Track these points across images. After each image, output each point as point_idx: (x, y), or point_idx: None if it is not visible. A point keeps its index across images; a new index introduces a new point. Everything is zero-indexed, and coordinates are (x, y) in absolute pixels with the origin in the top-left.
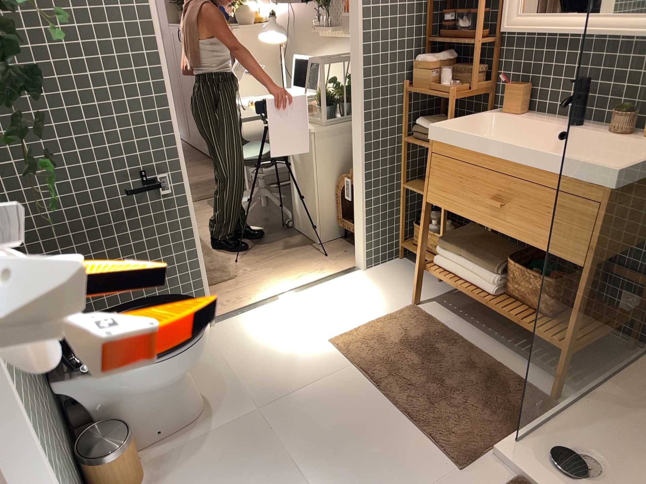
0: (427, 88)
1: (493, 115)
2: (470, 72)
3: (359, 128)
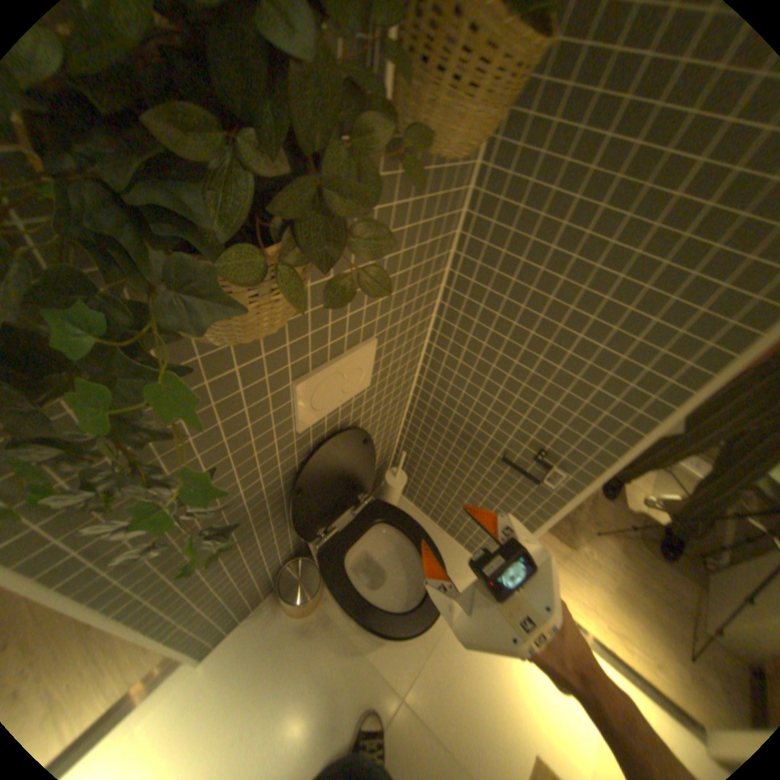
0: None
1: None
2: None
3: None
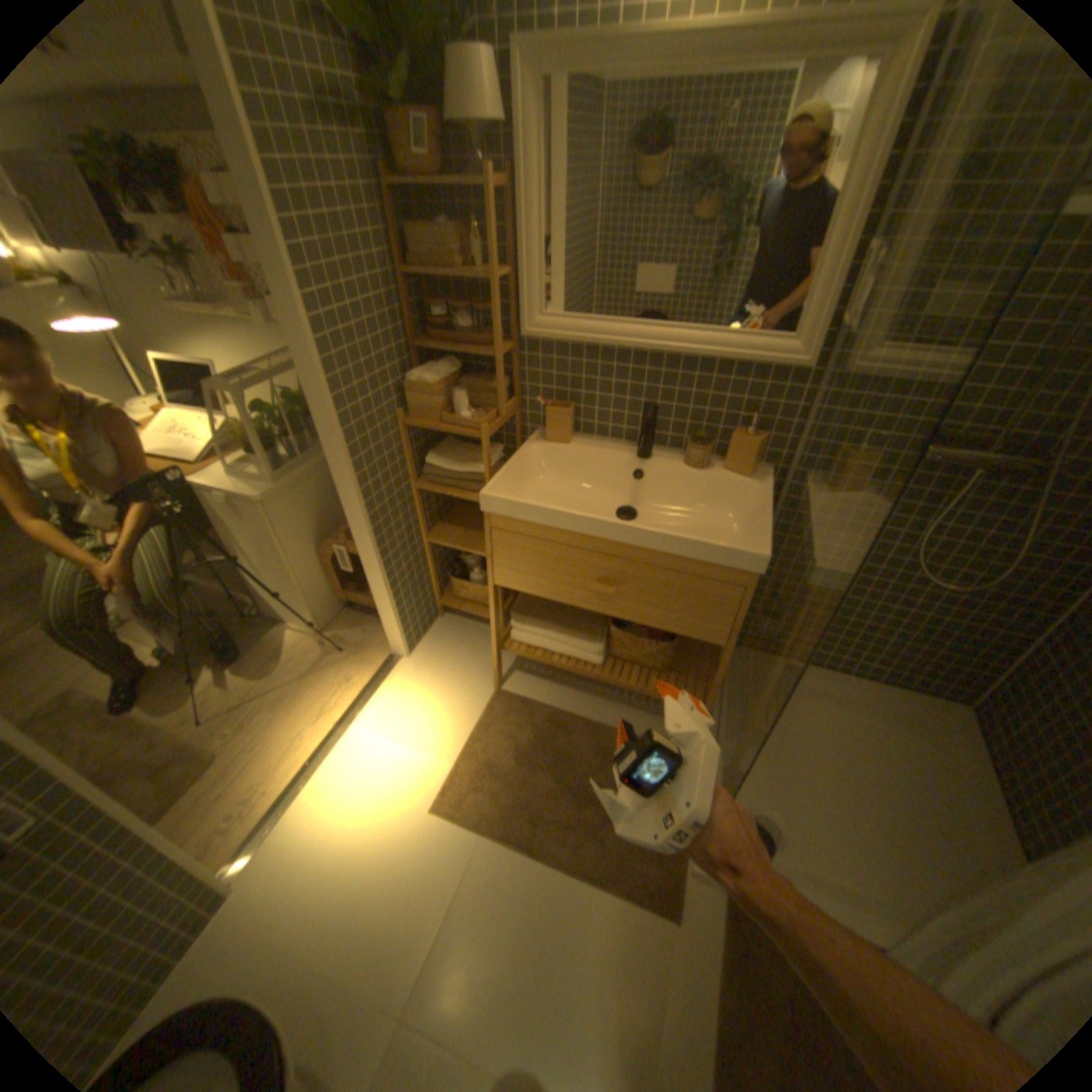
0: (435, 419)
1: (539, 449)
2: (483, 384)
3: (354, 499)
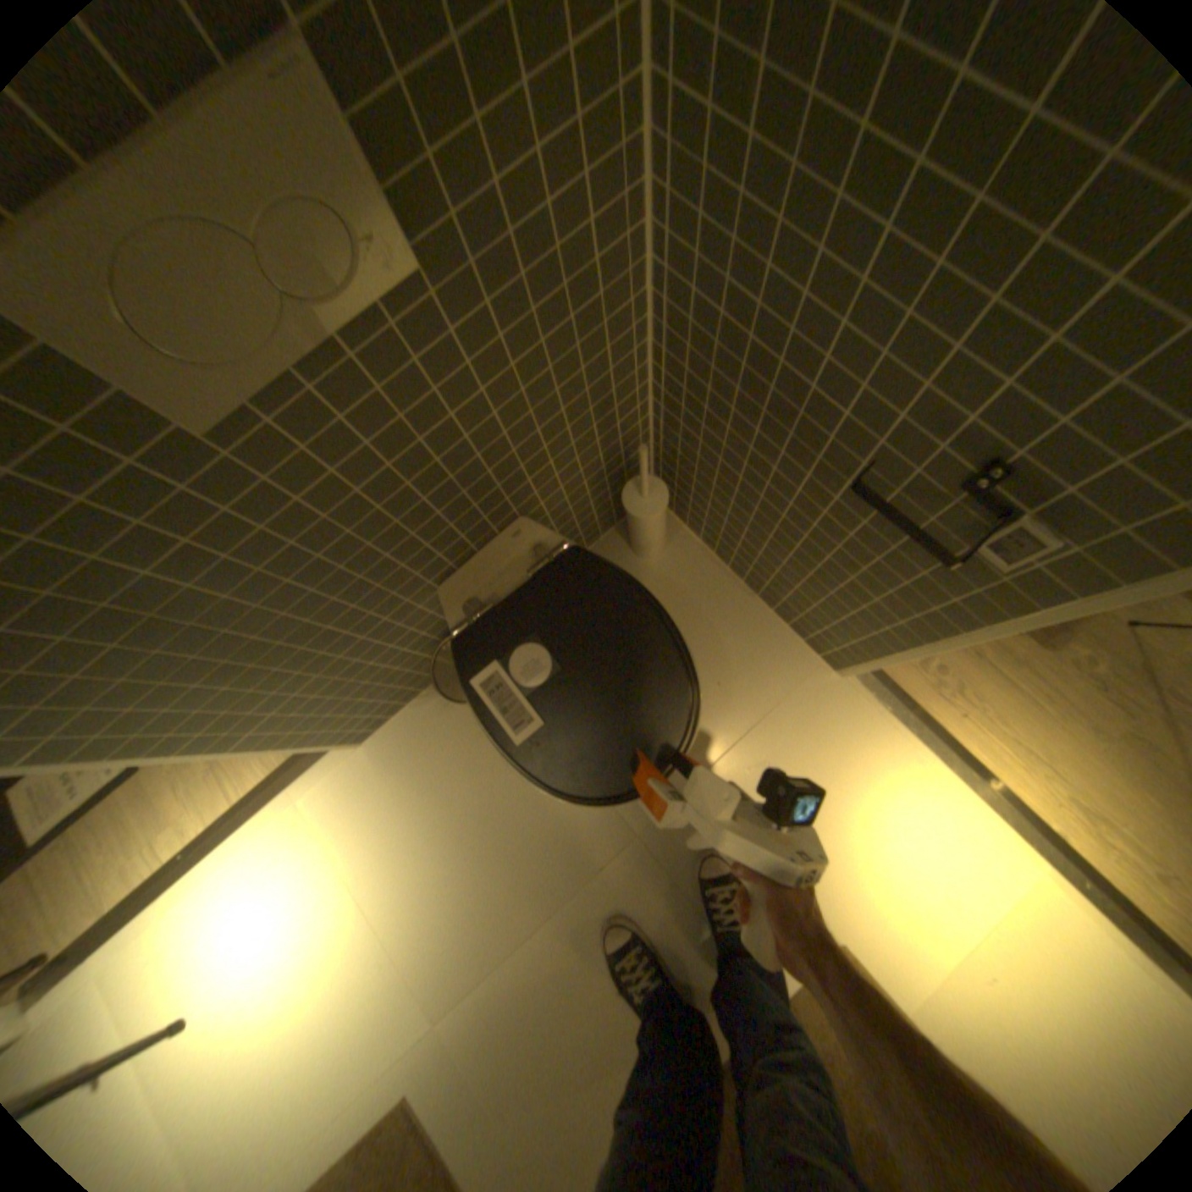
0: None
1: None
2: None
3: None
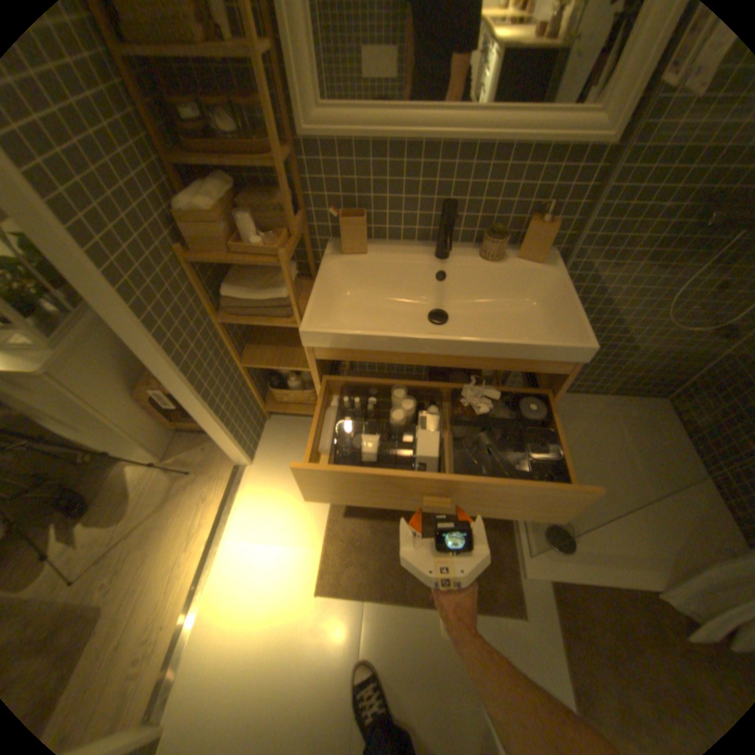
0: (222, 248)
1: (340, 263)
2: (263, 199)
3: (158, 357)
